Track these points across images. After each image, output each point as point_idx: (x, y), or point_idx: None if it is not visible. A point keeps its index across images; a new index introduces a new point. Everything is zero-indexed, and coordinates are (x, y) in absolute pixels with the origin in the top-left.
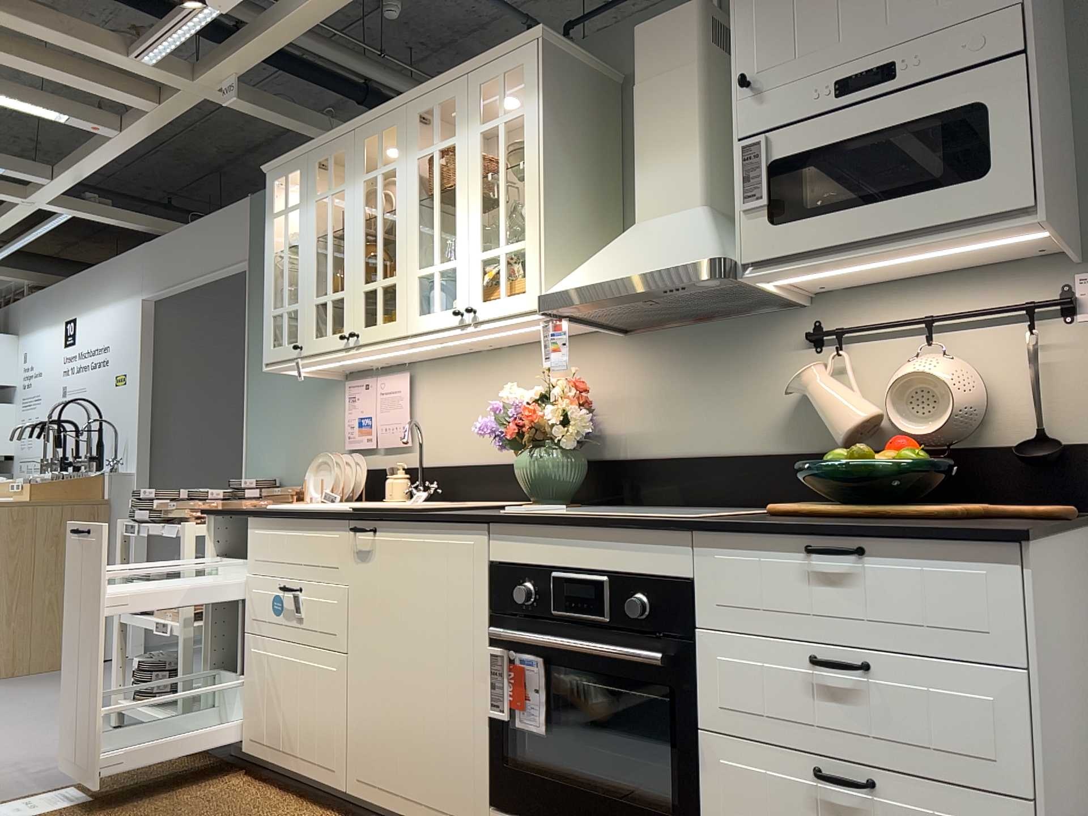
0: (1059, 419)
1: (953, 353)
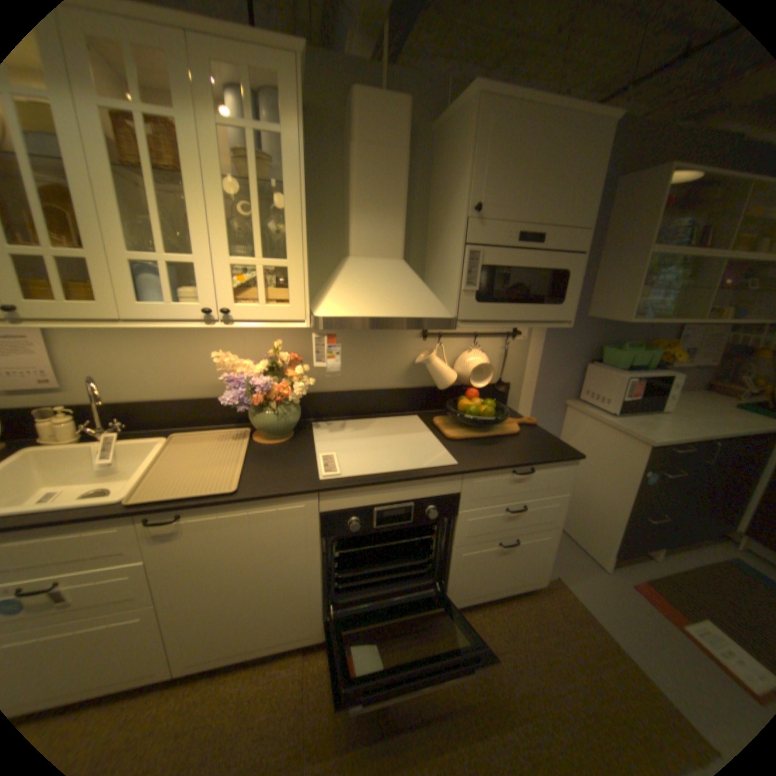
0: (504, 374)
1: (478, 347)
